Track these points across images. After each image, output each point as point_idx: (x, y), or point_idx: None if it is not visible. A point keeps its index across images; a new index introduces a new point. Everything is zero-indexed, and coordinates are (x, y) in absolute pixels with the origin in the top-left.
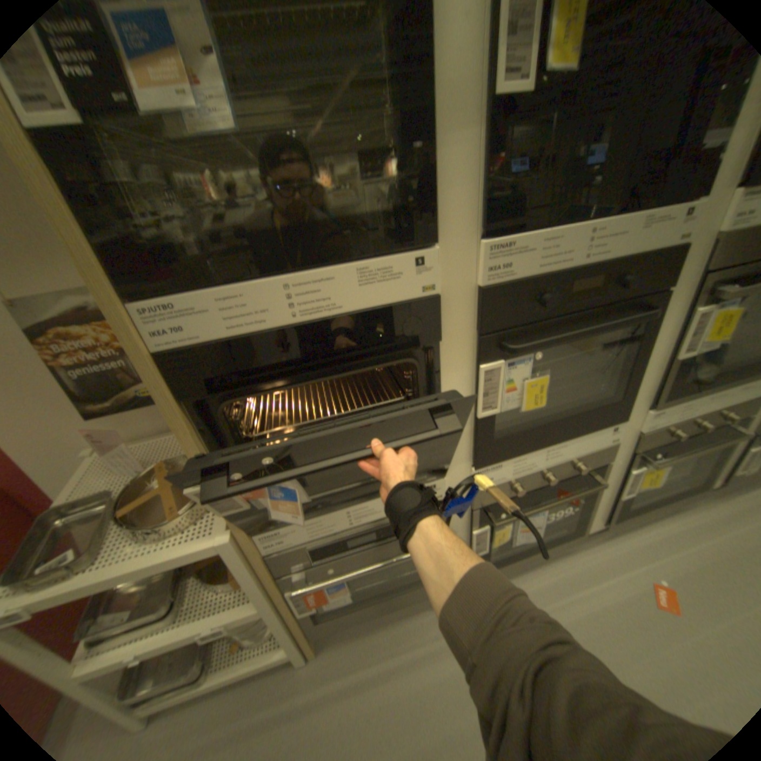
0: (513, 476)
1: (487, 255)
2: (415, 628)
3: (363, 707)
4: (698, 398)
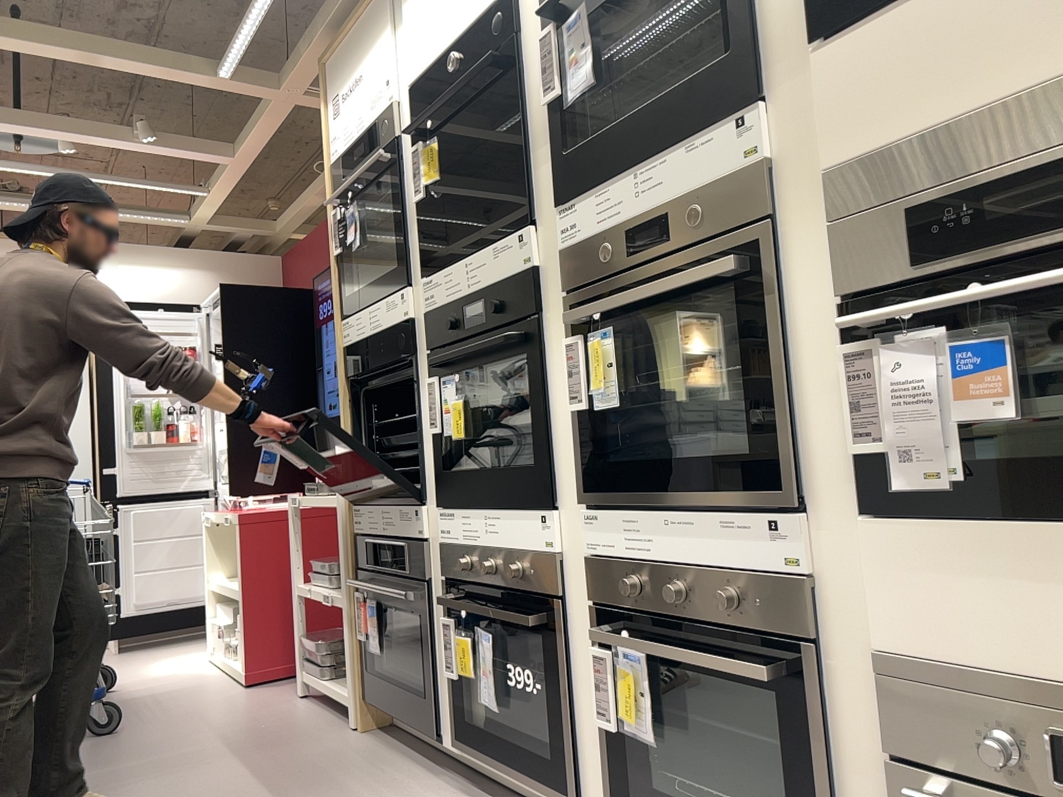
0: (464, 543)
1: (422, 290)
2: (404, 769)
3: (321, 761)
4: (642, 509)
